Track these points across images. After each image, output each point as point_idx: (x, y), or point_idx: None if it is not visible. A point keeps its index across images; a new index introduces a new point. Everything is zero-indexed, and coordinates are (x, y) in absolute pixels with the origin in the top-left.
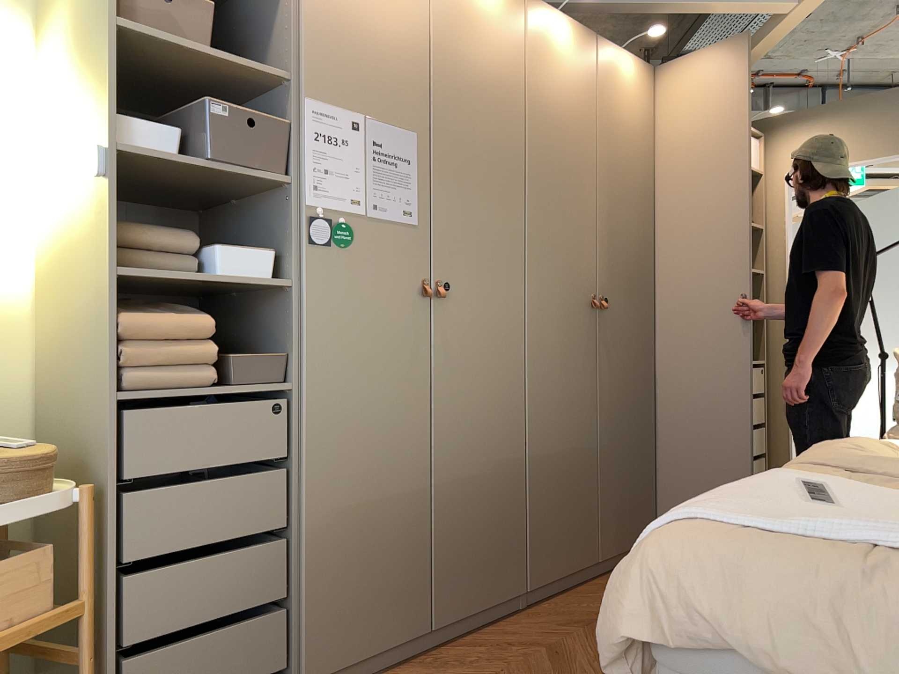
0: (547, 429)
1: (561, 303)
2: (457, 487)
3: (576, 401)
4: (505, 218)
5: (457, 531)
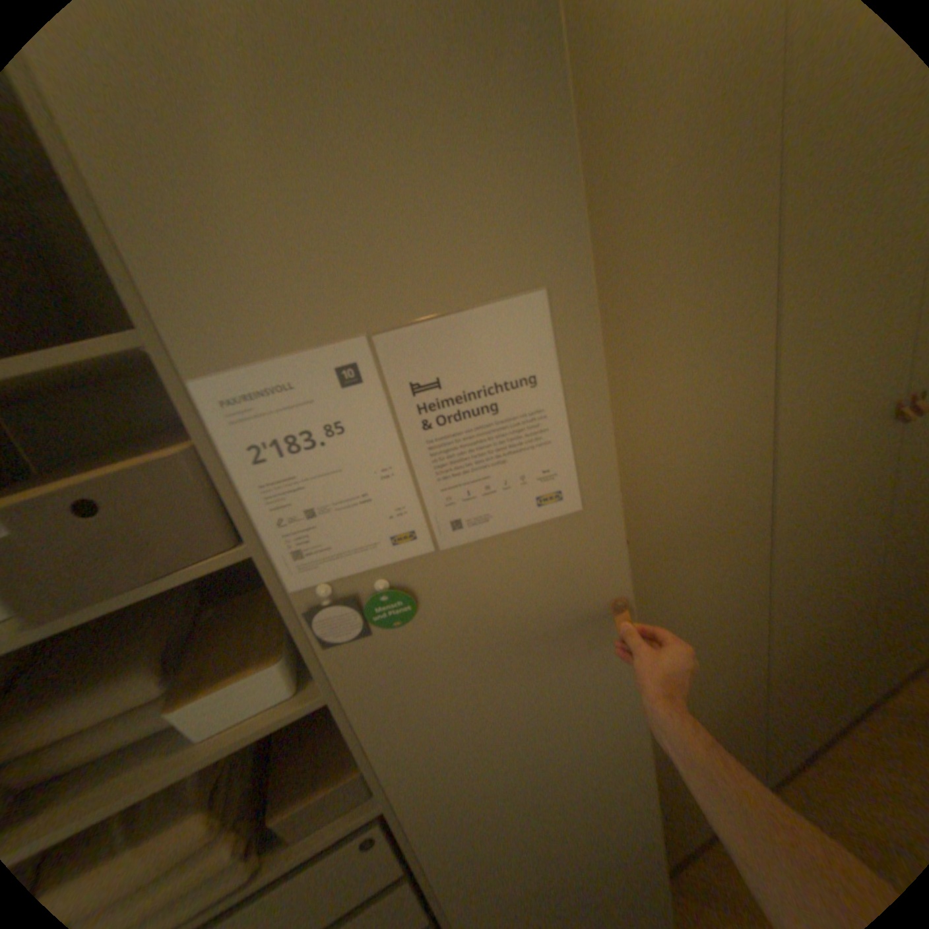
0: (799, 628)
1: (836, 450)
2: (665, 760)
3: (848, 568)
4: (730, 368)
5: (669, 796)
